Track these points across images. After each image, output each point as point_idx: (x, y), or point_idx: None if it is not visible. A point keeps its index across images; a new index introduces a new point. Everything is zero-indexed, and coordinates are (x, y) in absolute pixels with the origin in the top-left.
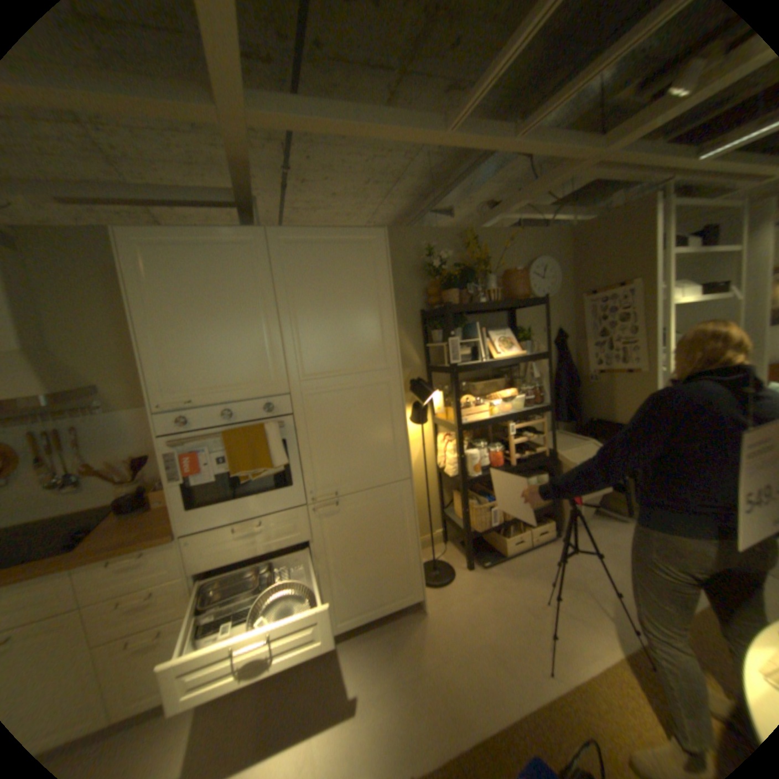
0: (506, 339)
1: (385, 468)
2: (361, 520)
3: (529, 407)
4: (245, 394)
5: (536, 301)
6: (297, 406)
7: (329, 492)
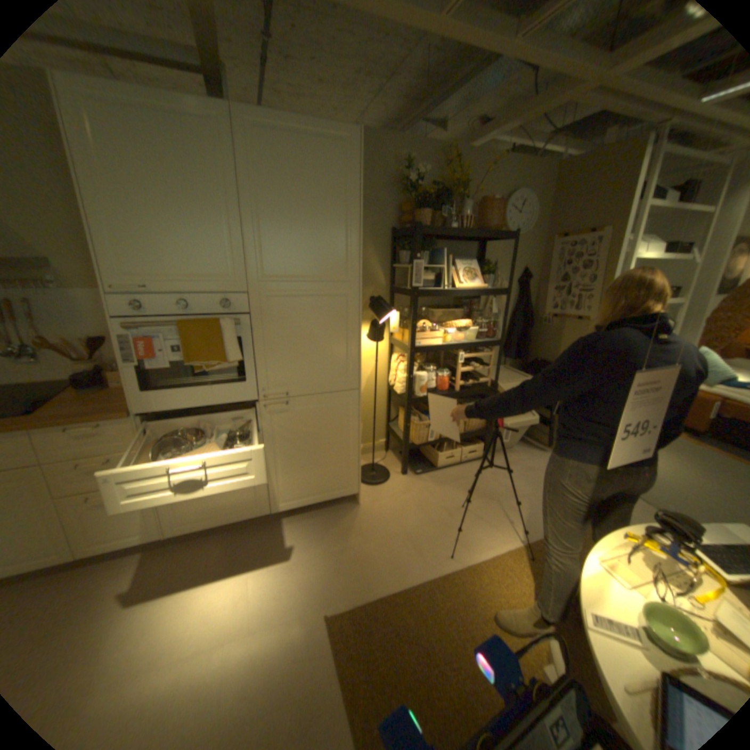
0: (470, 271)
1: (335, 378)
2: (307, 421)
3: (480, 339)
4: (200, 287)
5: (506, 235)
6: (253, 307)
7: (279, 393)
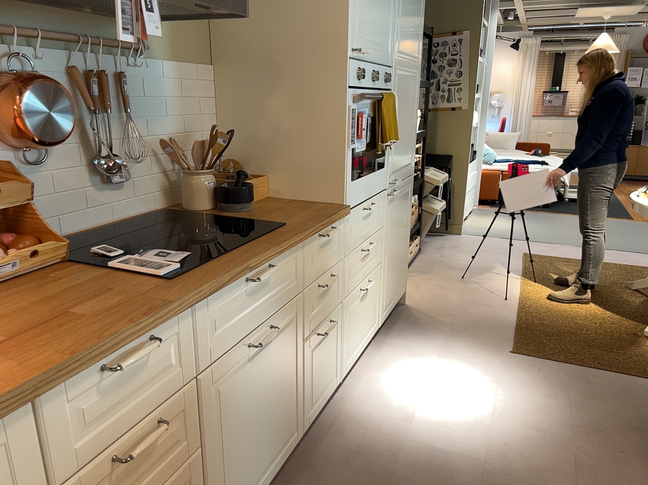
0: None
1: (408, 162)
2: (398, 210)
3: None
4: (380, 60)
5: None
6: (393, 84)
7: (393, 179)
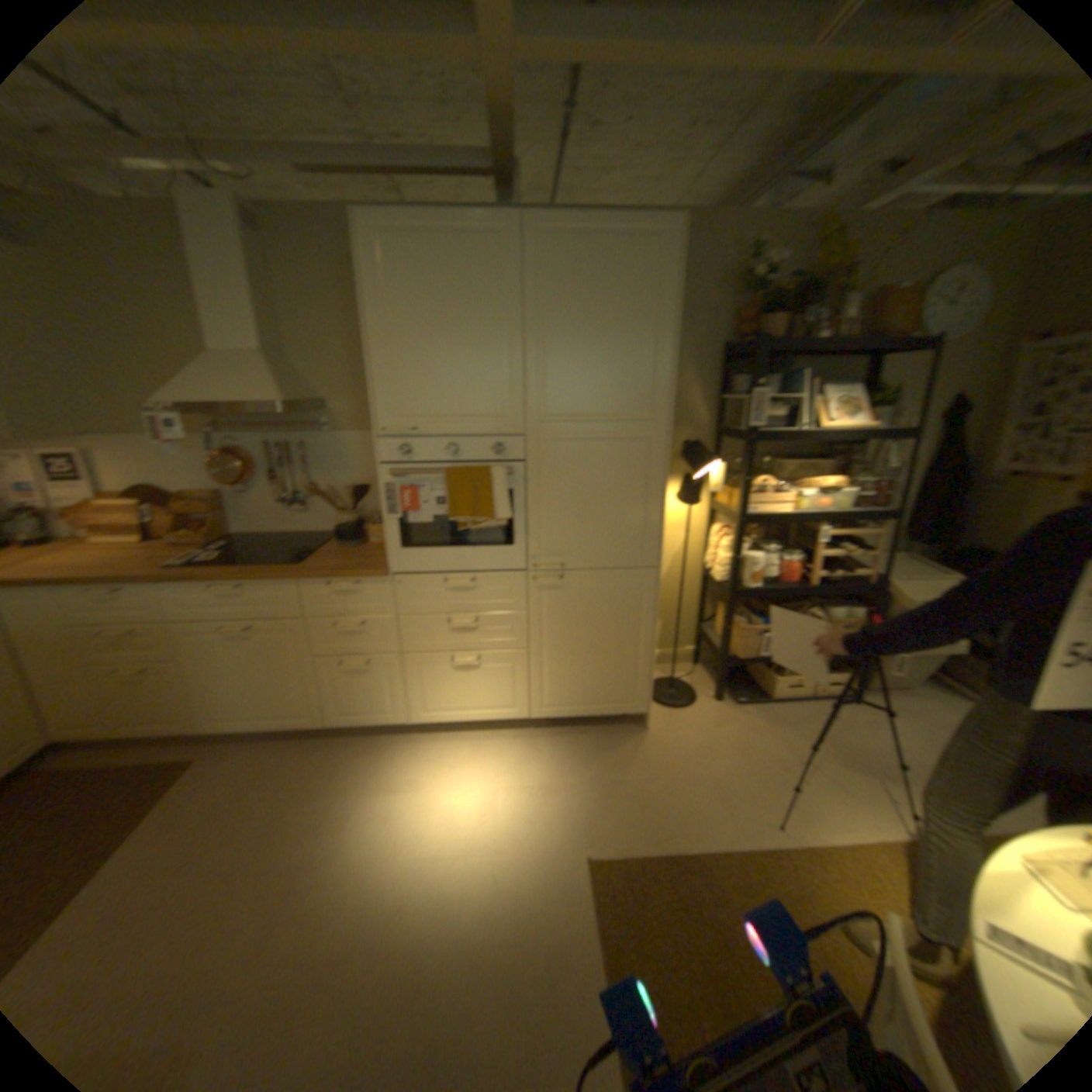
0: (851, 401)
1: (628, 549)
2: (588, 603)
3: (863, 508)
4: (476, 428)
5: (923, 343)
6: (532, 452)
7: (555, 562)
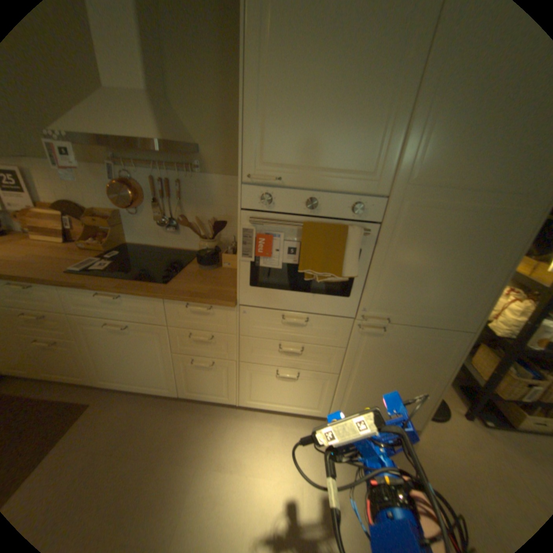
0: None
1: (453, 314)
2: (399, 351)
3: None
4: (338, 183)
5: None
6: (390, 214)
7: (381, 316)
